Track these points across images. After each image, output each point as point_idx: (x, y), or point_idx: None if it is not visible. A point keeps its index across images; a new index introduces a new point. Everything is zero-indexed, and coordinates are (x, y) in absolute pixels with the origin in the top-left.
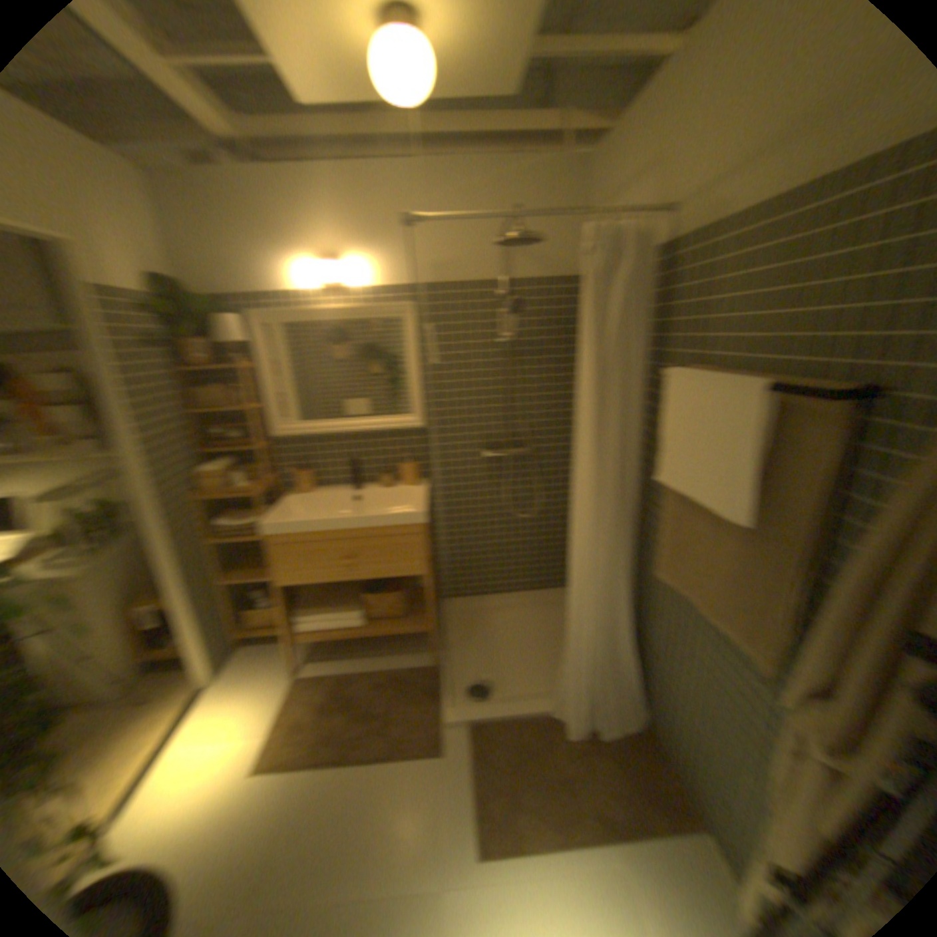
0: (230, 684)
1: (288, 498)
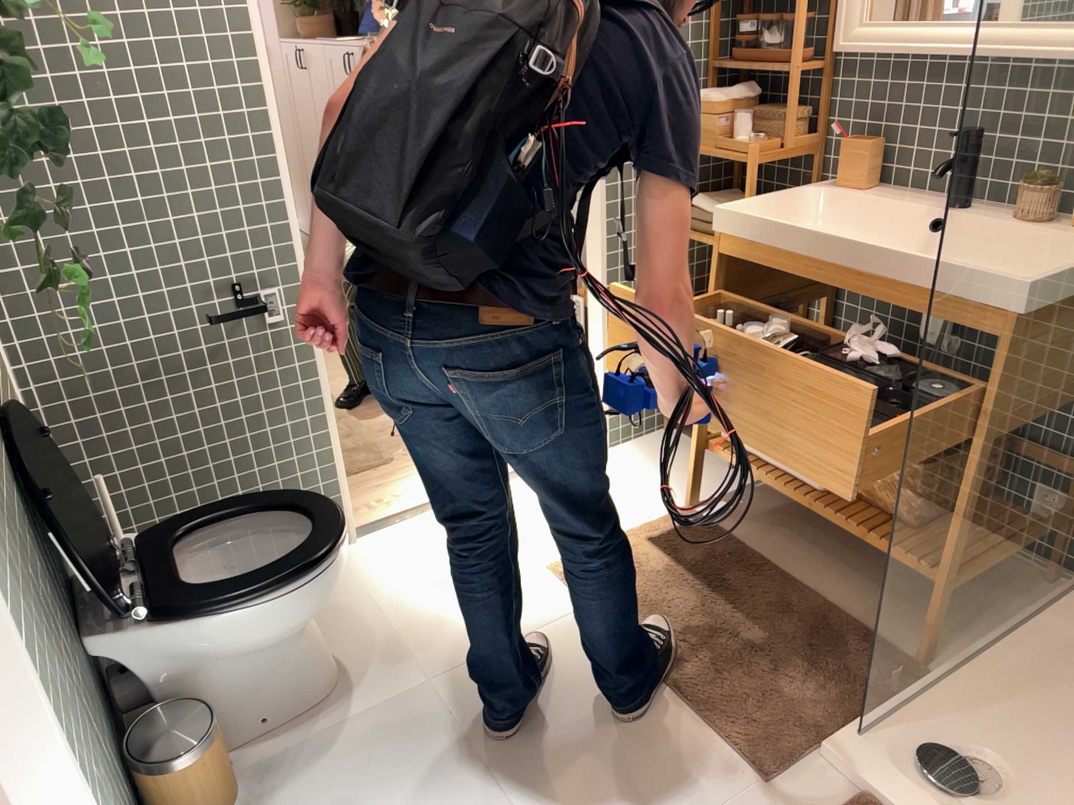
0: (633, 466)
1: (820, 191)
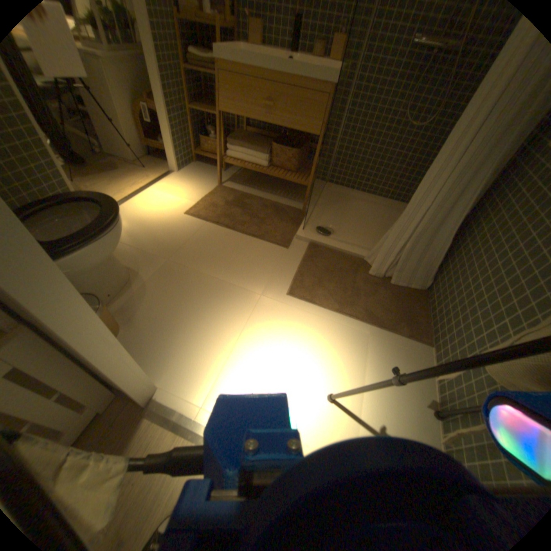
0: (191, 174)
1: (244, 43)
